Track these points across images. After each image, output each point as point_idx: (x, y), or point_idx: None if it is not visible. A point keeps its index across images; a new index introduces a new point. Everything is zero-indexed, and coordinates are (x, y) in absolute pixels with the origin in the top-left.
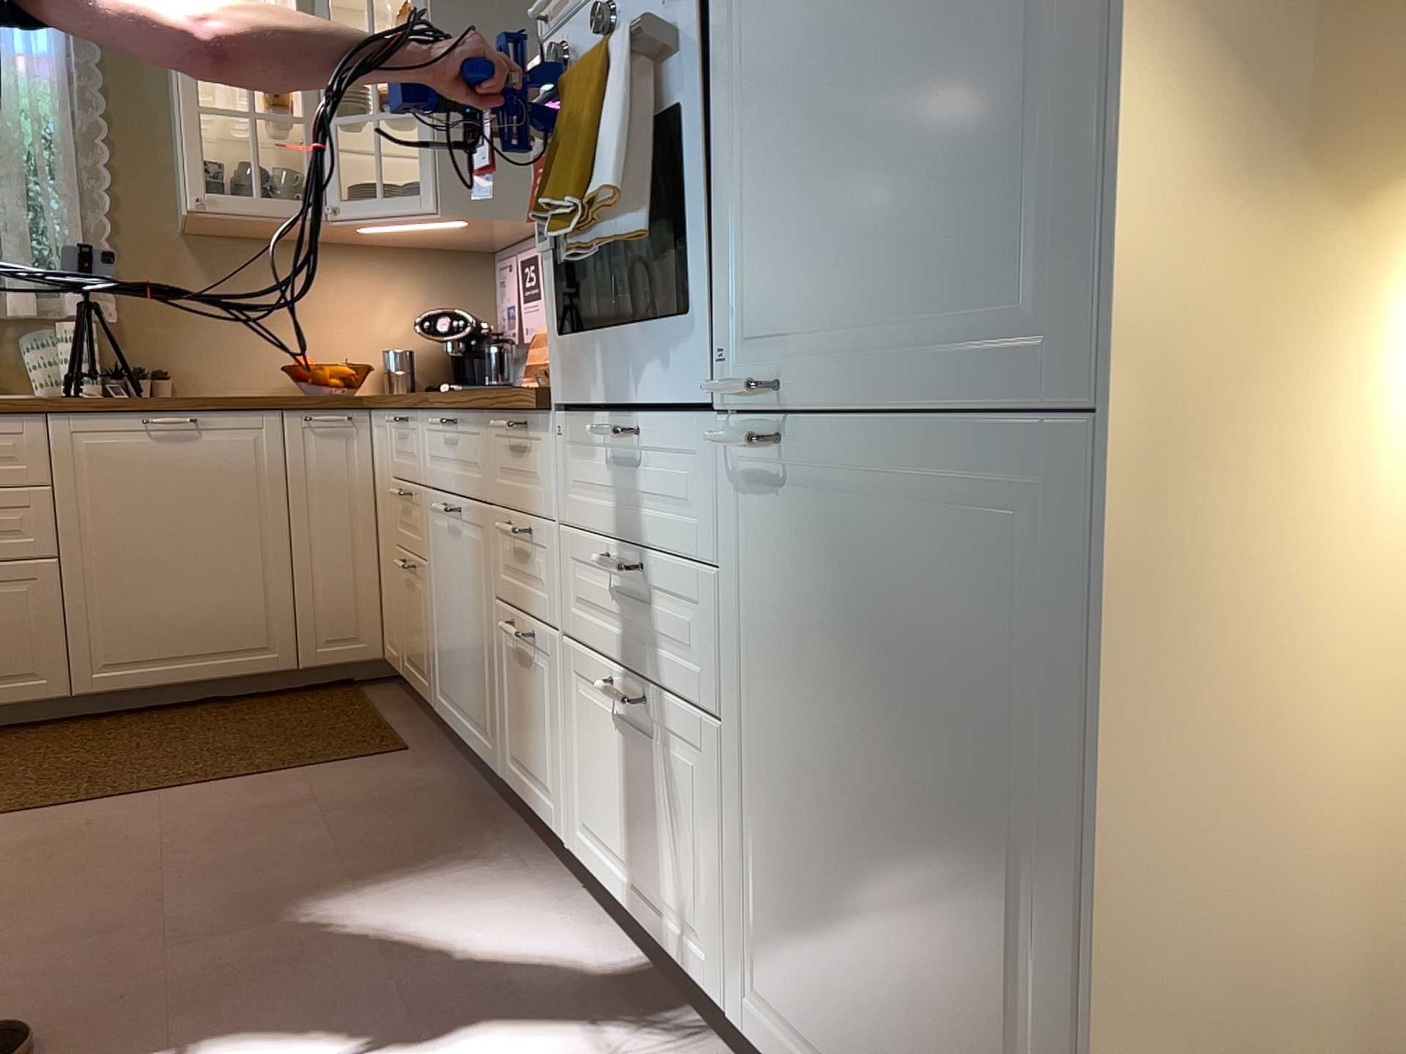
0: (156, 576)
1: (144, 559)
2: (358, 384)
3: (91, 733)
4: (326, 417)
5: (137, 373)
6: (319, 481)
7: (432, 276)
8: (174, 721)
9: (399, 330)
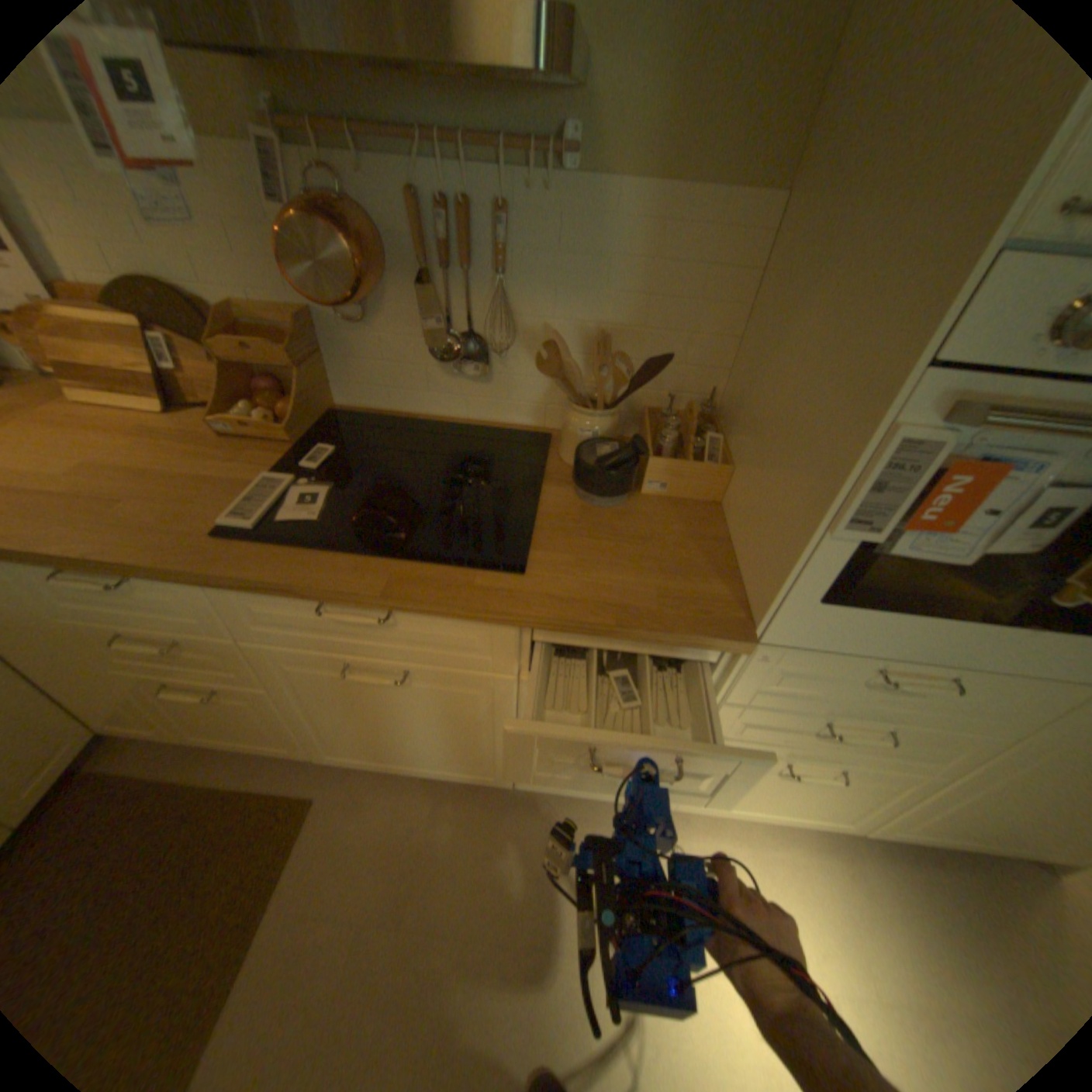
0: None
1: None
2: None
3: None
4: None
5: None
6: None
7: None
8: None
9: None
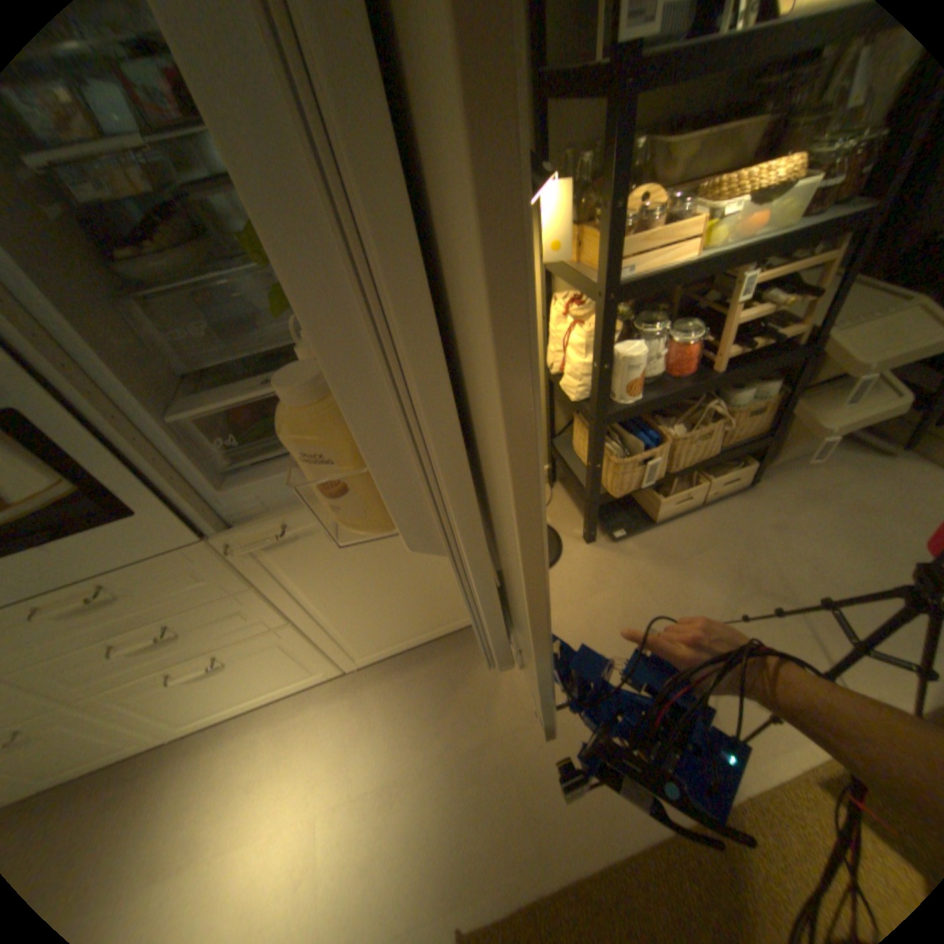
0: None
1: None
2: None
3: None
4: None
5: None
6: None
7: None
8: None
9: None
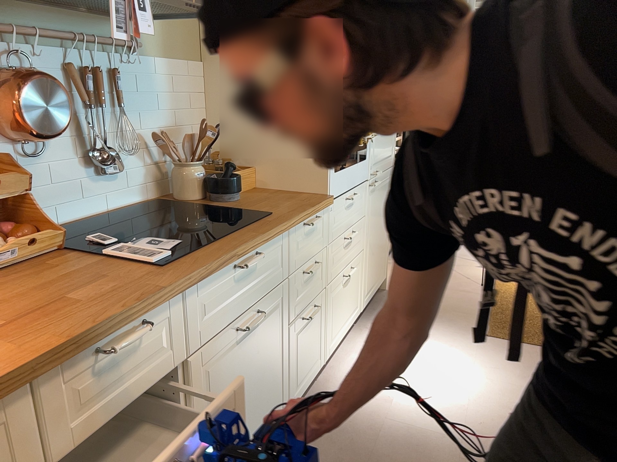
0: None
1: None
2: None
3: None
4: None
5: None
6: None
7: None
8: None
9: None
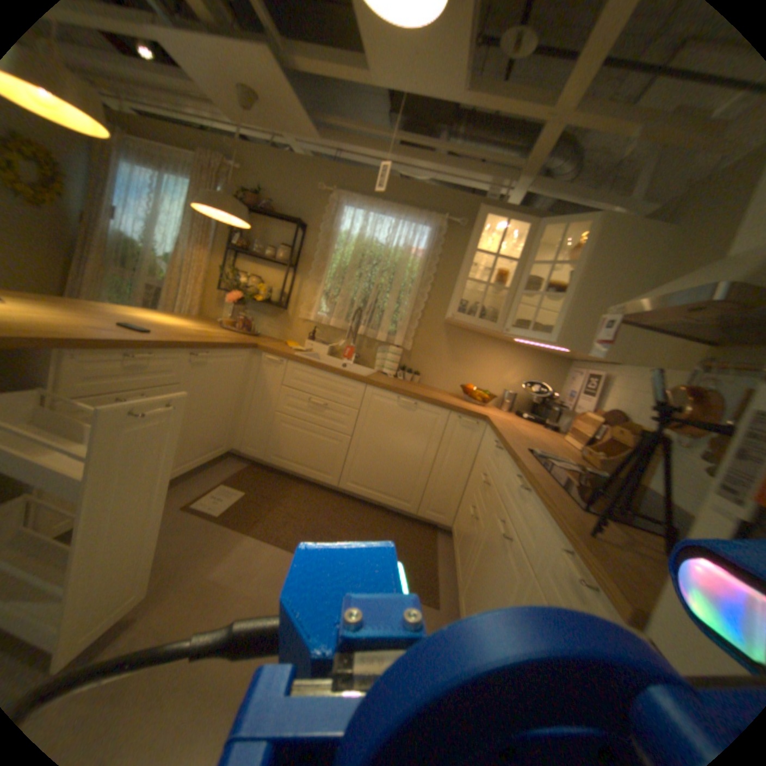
0: (379, 457)
1: (377, 450)
2: (487, 403)
3: (336, 505)
4: (466, 421)
5: (408, 372)
6: (453, 445)
7: (538, 364)
8: (363, 515)
9: (514, 383)
